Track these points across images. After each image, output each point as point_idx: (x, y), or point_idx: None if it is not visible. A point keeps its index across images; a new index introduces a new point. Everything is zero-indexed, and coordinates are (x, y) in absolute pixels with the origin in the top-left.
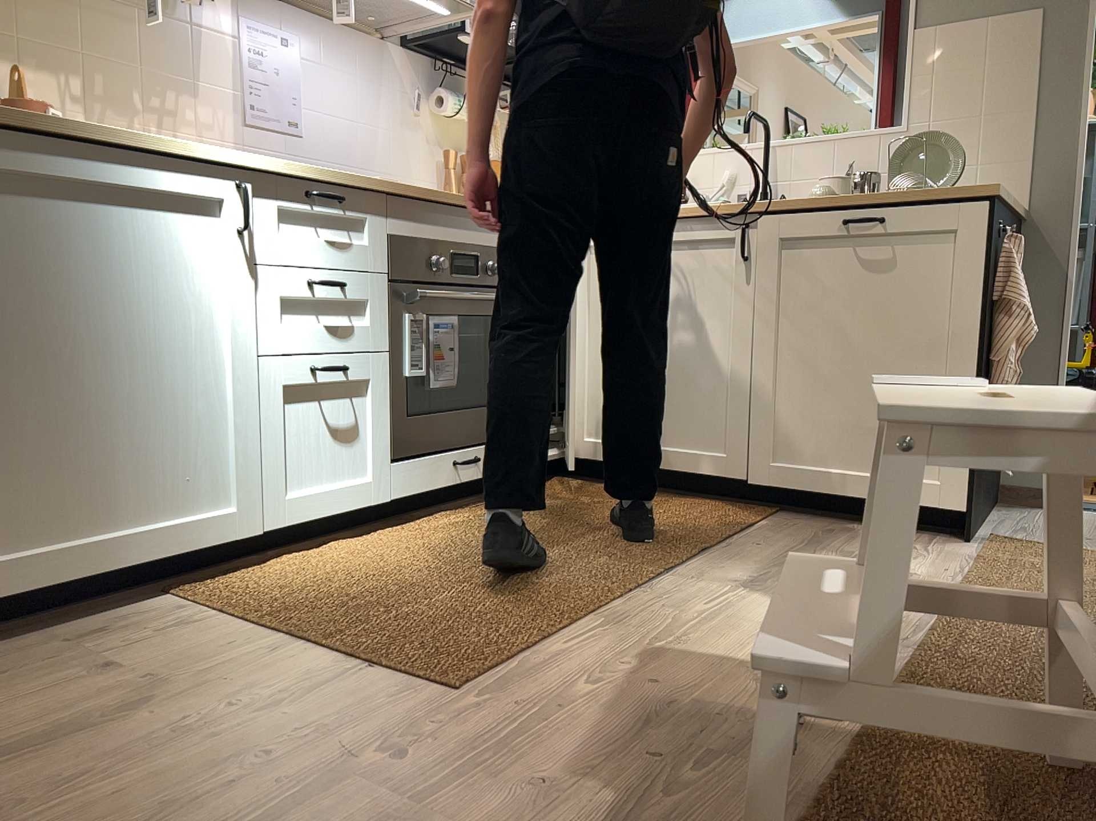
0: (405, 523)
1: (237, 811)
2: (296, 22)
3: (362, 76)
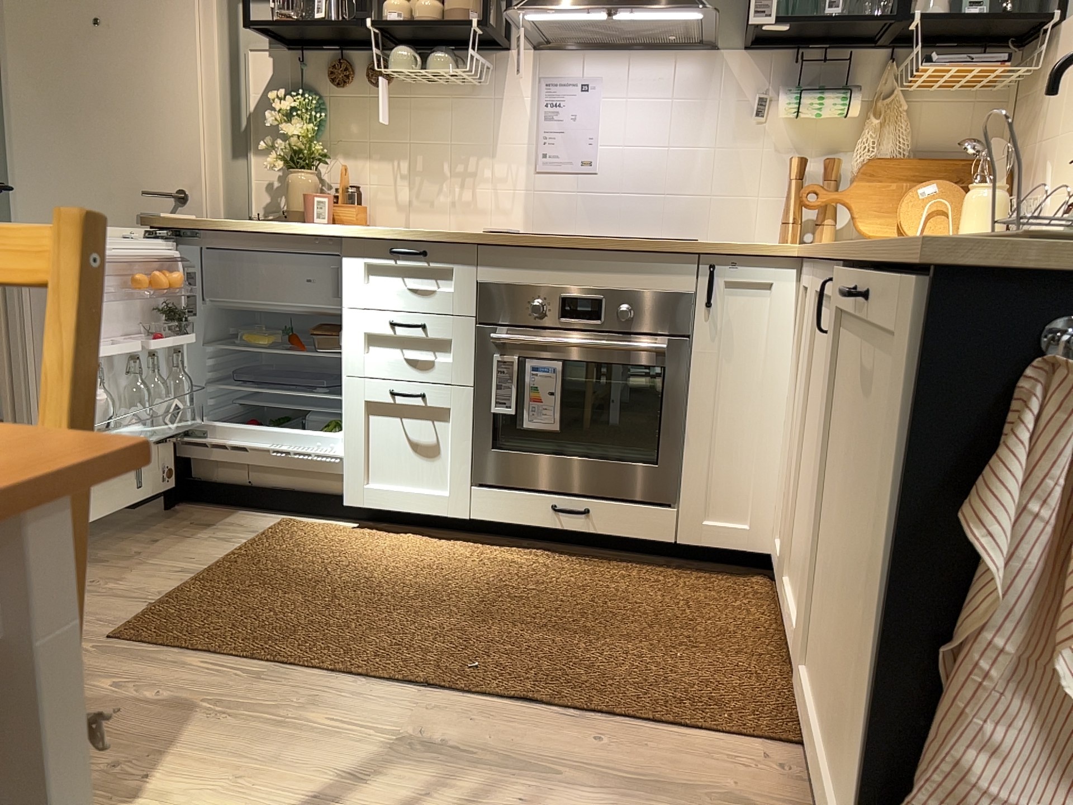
0: (504, 548)
1: None
2: (595, 61)
3: (677, 94)
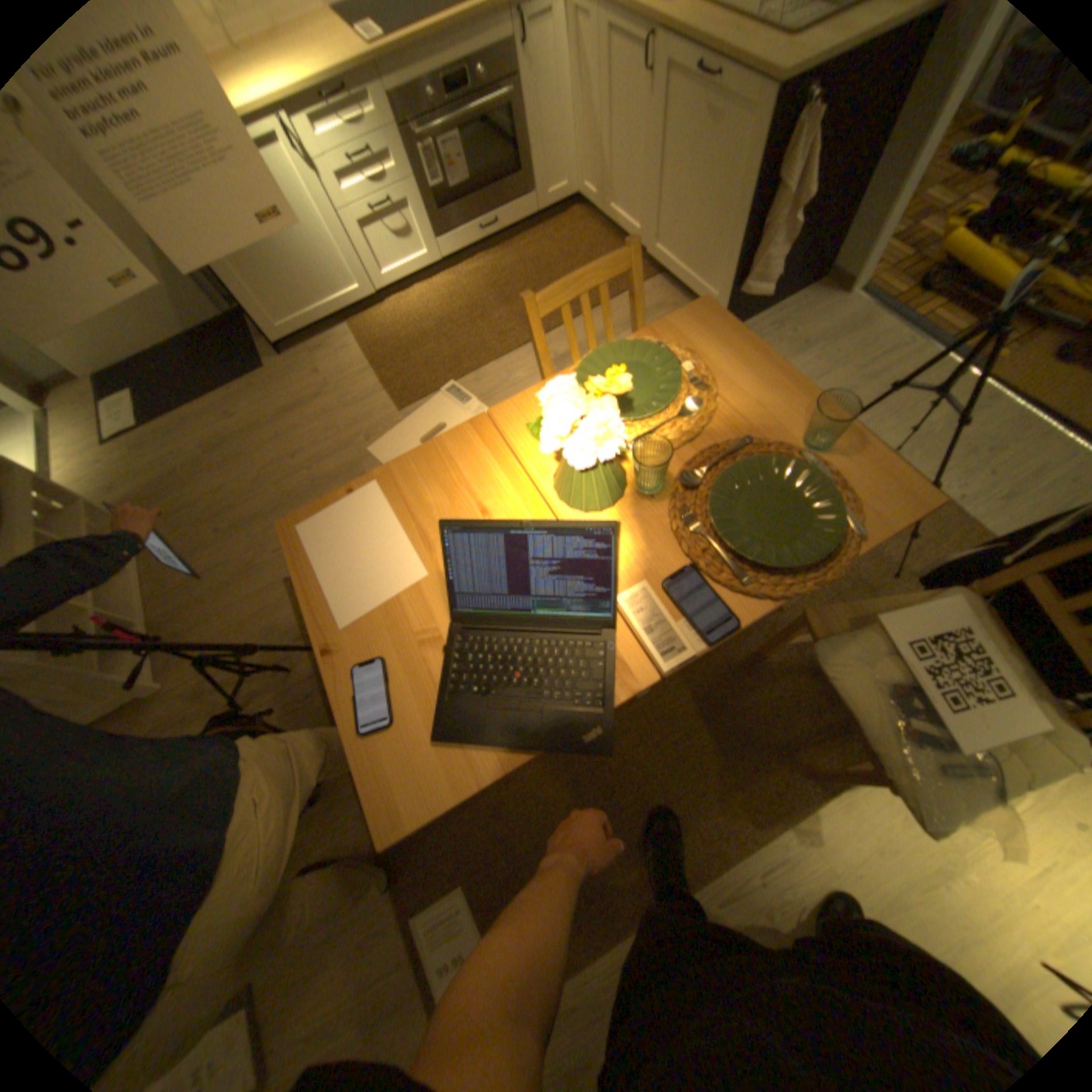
0: (460, 264)
1: (326, 450)
2: None
3: None
